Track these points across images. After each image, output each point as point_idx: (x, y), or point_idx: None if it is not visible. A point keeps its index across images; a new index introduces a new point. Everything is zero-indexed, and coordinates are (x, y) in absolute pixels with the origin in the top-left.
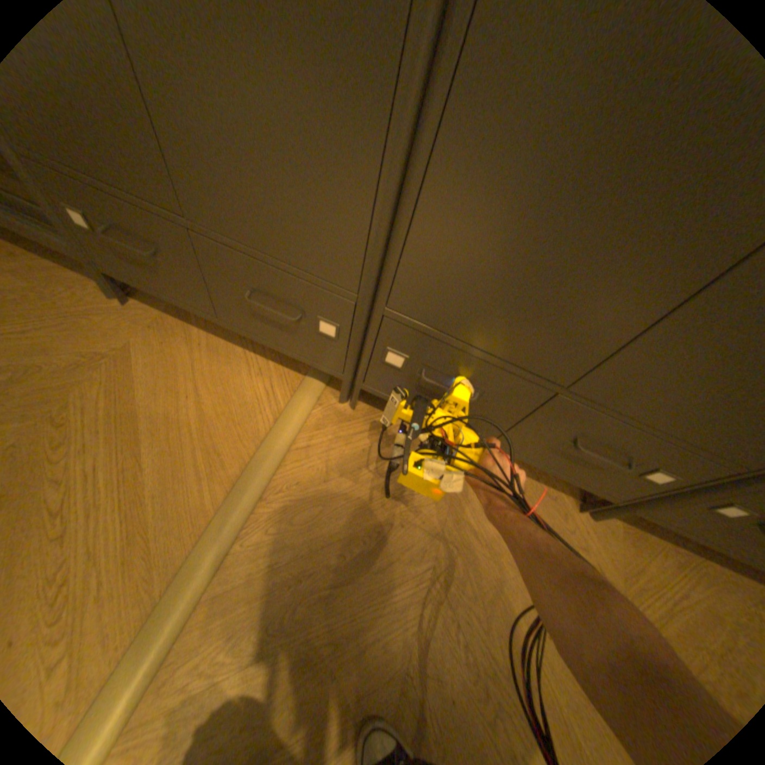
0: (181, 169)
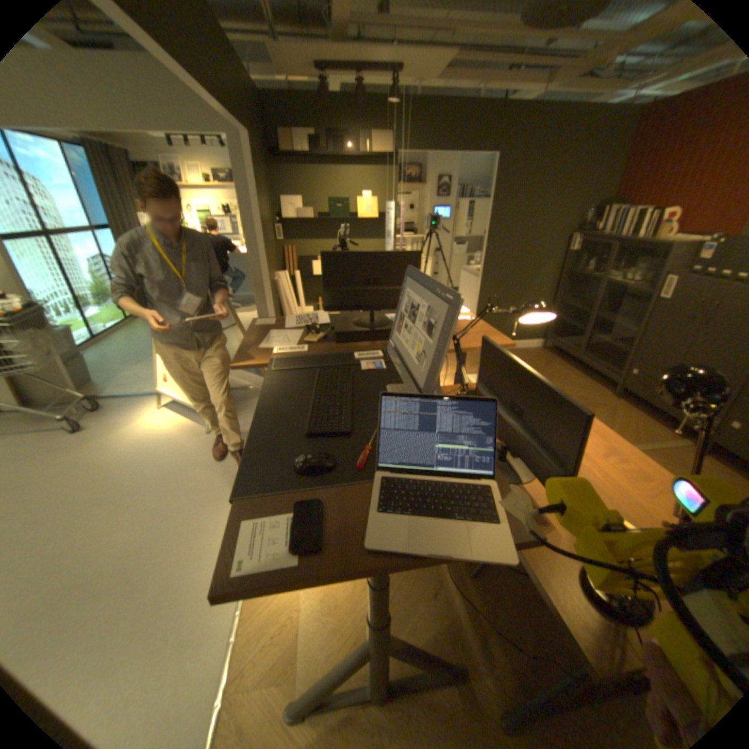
0: None
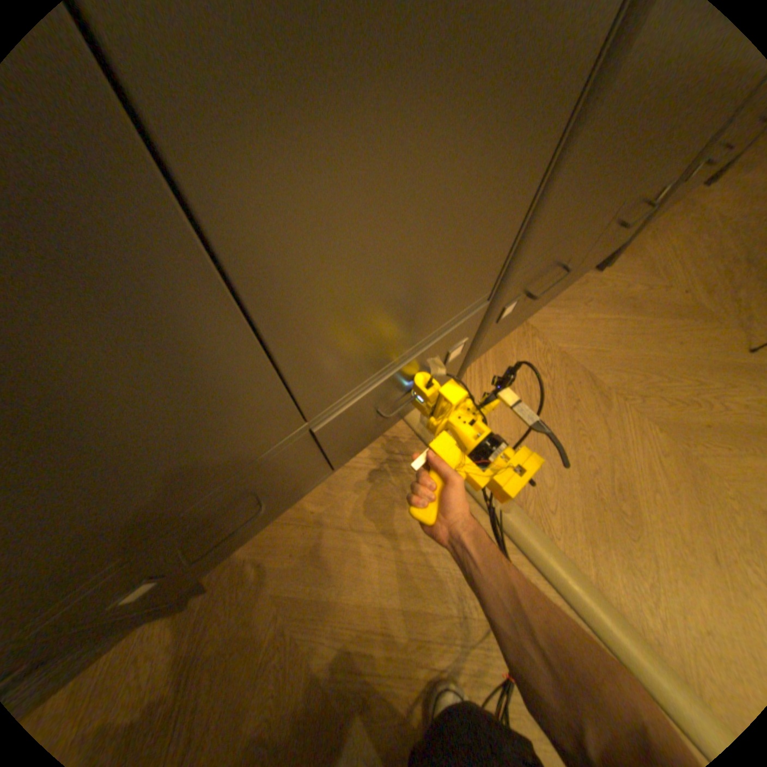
0: (319, 368)
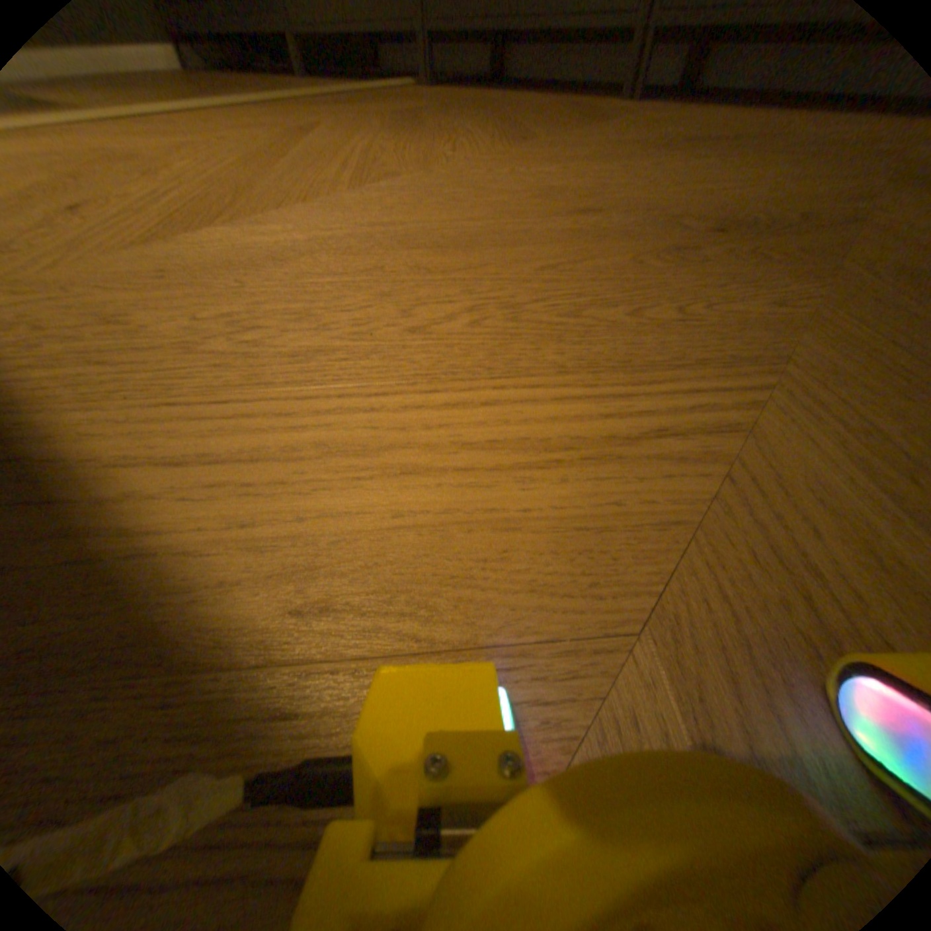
0: None
